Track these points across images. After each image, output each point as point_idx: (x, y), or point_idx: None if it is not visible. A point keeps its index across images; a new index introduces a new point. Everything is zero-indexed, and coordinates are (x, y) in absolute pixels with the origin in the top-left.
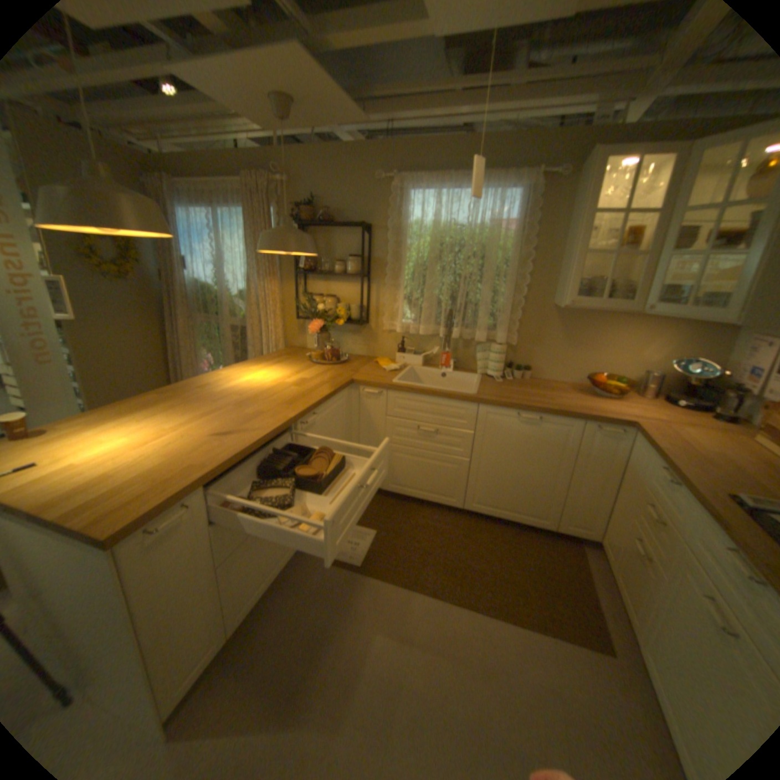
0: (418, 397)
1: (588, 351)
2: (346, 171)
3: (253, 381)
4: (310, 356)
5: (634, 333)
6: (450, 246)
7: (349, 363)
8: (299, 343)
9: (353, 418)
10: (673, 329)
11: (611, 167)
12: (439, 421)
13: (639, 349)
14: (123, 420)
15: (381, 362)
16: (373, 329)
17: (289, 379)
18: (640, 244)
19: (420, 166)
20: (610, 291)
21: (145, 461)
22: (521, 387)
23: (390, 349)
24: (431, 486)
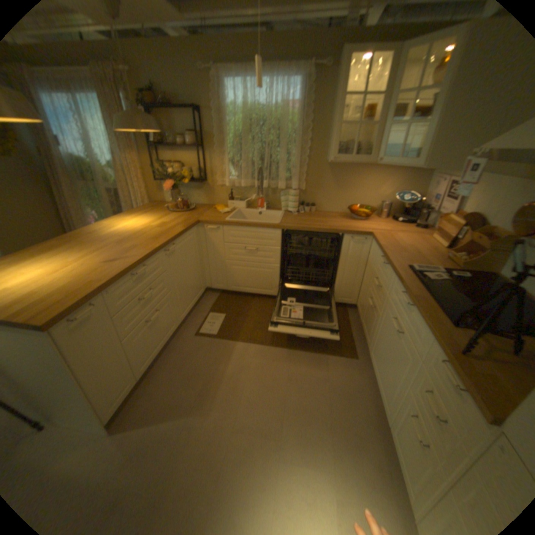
0: (243, 228)
1: (349, 191)
2: (175, 60)
3: (128, 226)
4: (168, 206)
5: (375, 177)
6: (257, 120)
7: (197, 209)
8: (160, 197)
9: (203, 246)
10: (397, 173)
11: (358, 60)
12: (258, 243)
13: (378, 187)
14: (36, 257)
15: (219, 207)
16: (211, 184)
17: (155, 222)
18: (374, 117)
19: (230, 57)
20: (357, 149)
21: (59, 280)
22: (309, 217)
23: (224, 197)
24: (258, 284)
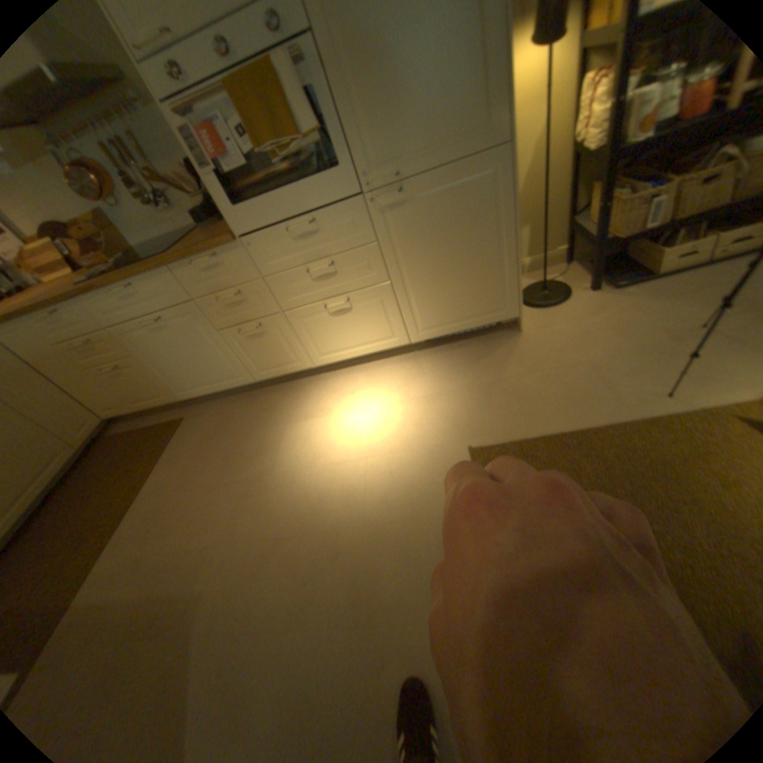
0: None
1: None
2: None
3: None
4: None
5: None
6: None
7: None
8: None
9: None
10: None
11: None
12: None
13: None
14: None
15: None
16: None
17: None
18: None
19: None
20: None
21: None
22: None
23: None
24: None
